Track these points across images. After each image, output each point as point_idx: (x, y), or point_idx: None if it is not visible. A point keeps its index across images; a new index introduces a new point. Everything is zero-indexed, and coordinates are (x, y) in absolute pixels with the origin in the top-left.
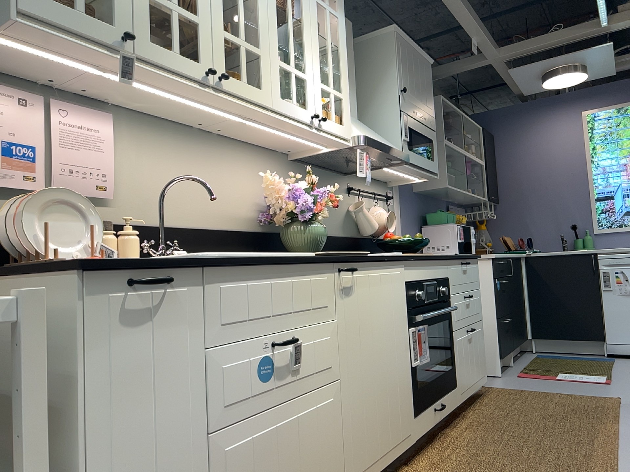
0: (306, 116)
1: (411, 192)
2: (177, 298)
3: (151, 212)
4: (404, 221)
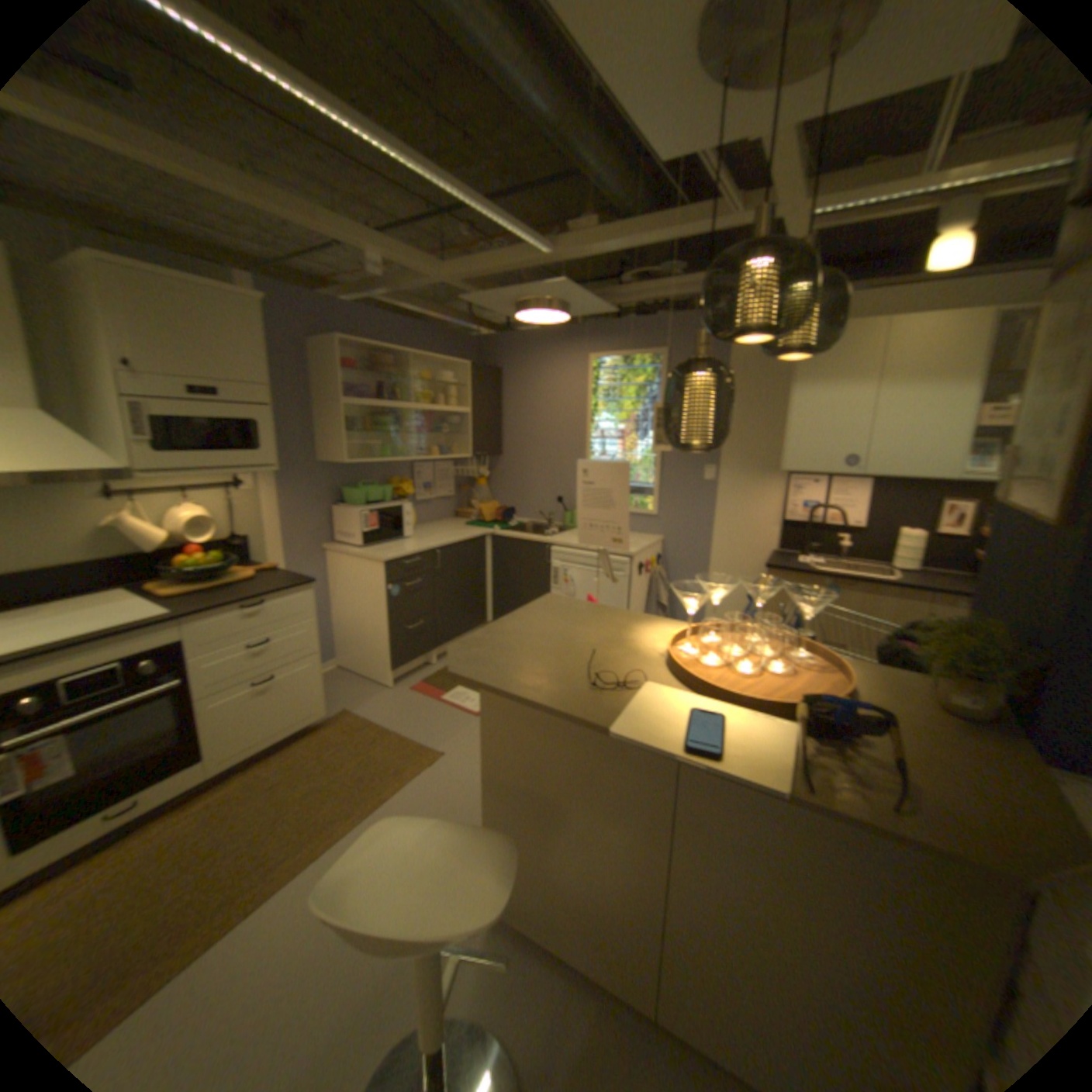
0: None
1: (310, 463)
2: None
3: None
4: (287, 505)
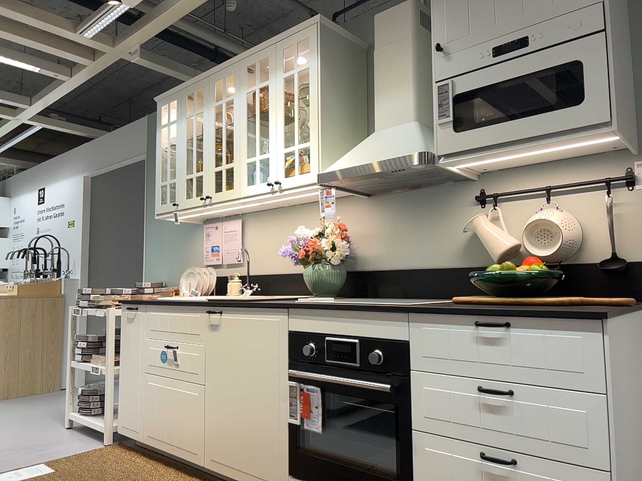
0: (266, 186)
1: None
2: (139, 315)
3: (259, 266)
4: None
